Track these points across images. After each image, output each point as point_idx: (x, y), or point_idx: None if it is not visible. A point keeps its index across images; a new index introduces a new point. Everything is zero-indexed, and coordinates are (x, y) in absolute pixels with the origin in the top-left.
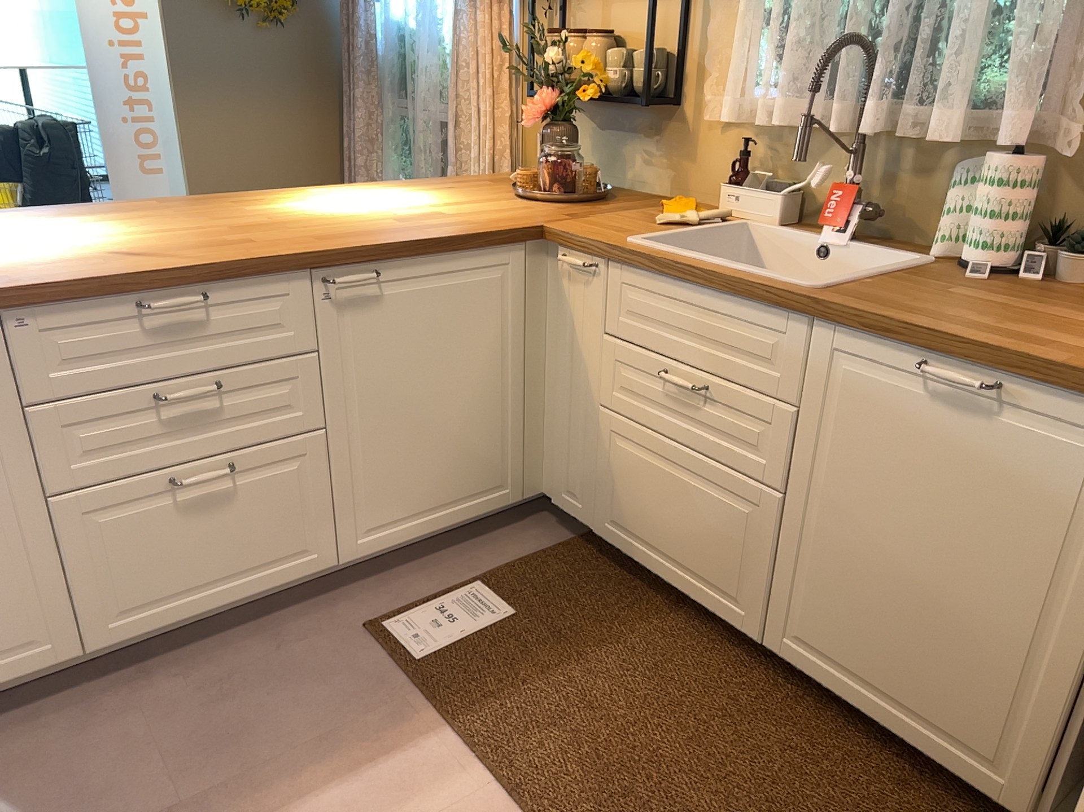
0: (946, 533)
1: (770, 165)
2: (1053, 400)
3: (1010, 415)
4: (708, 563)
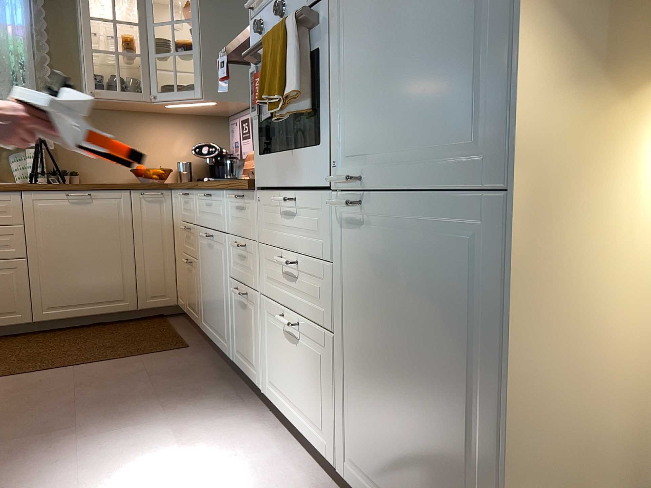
0: (88, 241)
1: None
2: (103, 193)
3: (94, 201)
4: None
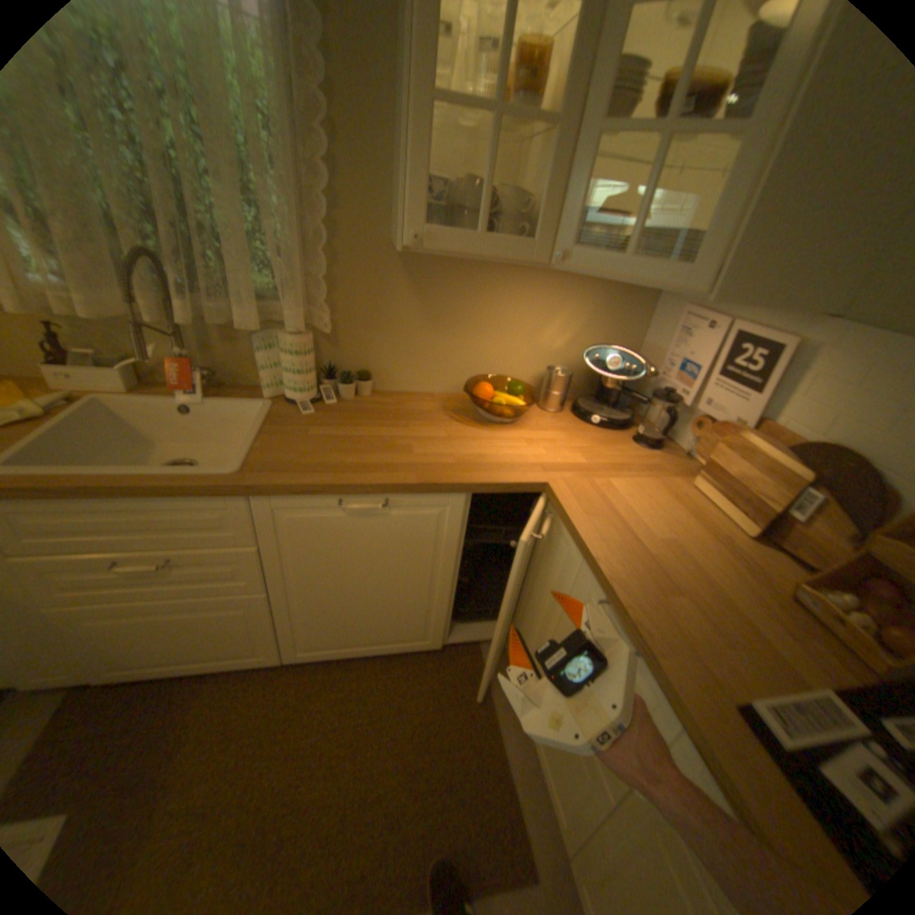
0: (376, 571)
1: (84, 338)
2: (416, 498)
3: (395, 511)
4: (221, 651)
